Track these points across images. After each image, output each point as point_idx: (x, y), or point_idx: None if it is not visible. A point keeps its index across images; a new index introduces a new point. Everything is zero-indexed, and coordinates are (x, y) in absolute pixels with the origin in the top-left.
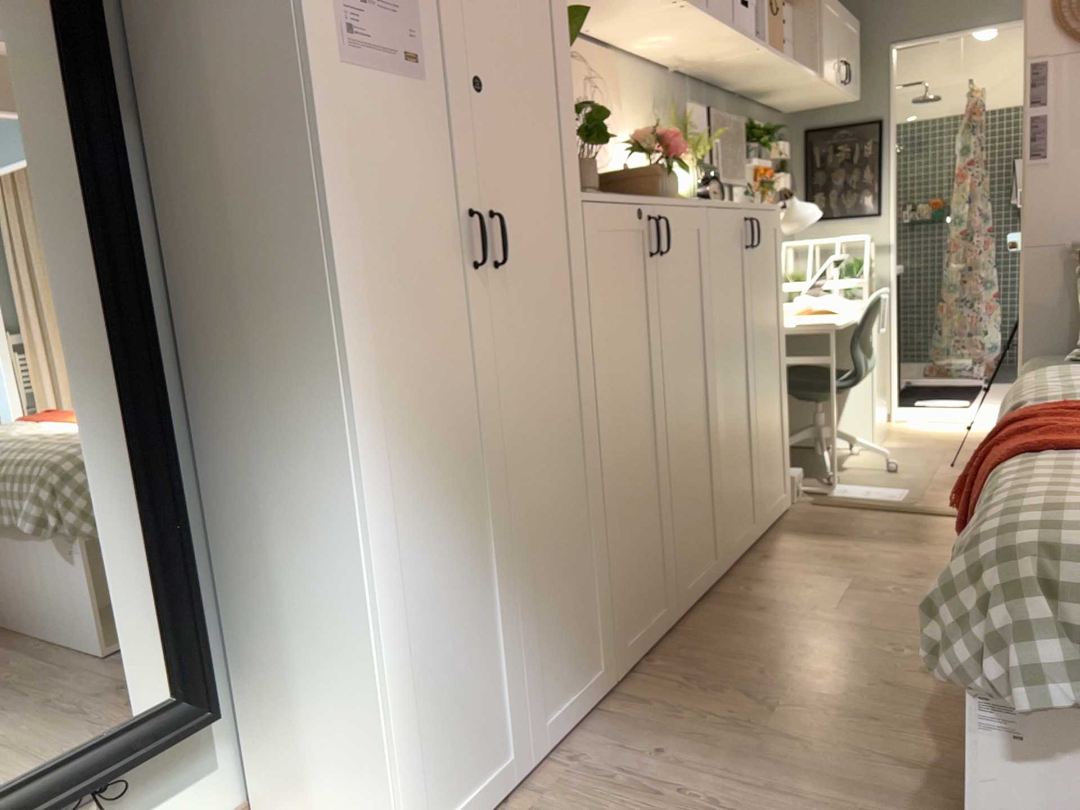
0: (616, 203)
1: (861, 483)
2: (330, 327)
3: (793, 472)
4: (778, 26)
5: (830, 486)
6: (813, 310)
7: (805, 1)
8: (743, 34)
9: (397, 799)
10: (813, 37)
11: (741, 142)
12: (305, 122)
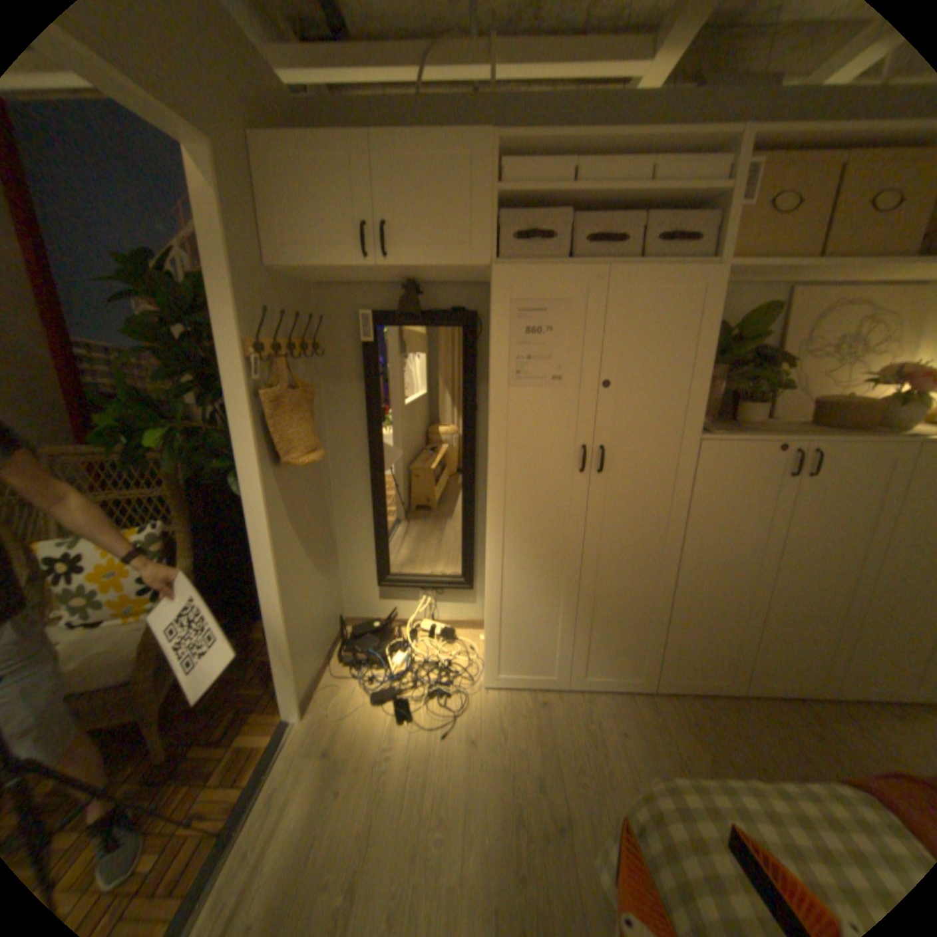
0: (754, 444)
1: None
2: (489, 491)
3: None
4: None
5: None
6: None
7: None
8: None
9: (490, 656)
10: None
11: None
12: (490, 416)
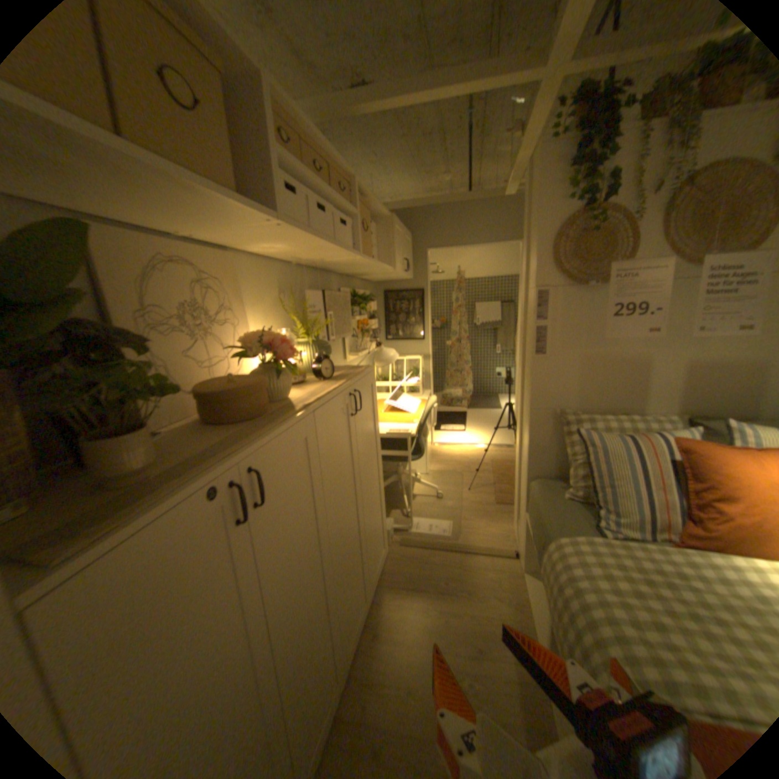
0: (165, 514)
1: (426, 515)
2: None
3: (389, 524)
4: (371, 239)
5: (409, 519)
6: (396, 408)
7: (387, 221)
8: (346, 247)
9: None
10: (392, 245)
11: (351, 306)
12: None
